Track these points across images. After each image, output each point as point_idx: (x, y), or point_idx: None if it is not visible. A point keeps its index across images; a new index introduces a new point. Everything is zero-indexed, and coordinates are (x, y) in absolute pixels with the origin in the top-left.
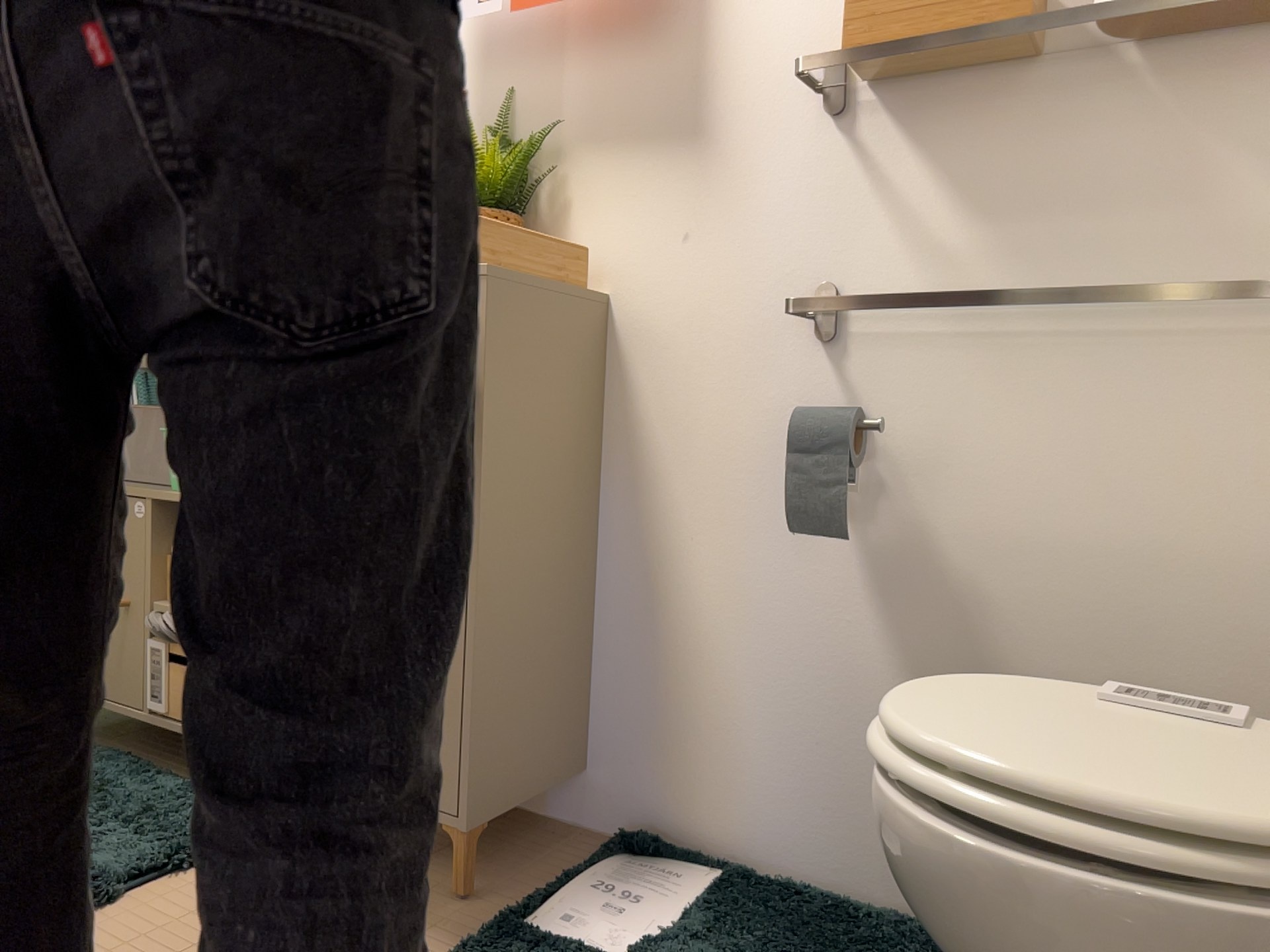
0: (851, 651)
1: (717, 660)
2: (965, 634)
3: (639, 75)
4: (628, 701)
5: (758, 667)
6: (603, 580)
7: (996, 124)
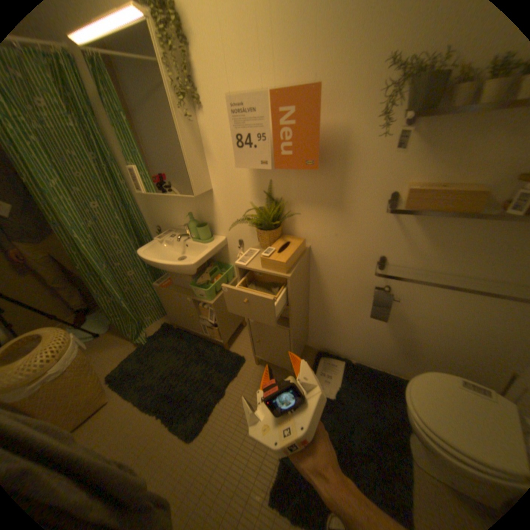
0: (379, 330)
1: (343, 326)
2: (410, 332)
3: (319, 183)
4: (319, 329)
5: (354, 329)
6: (311, 307)
7: (451, 222)
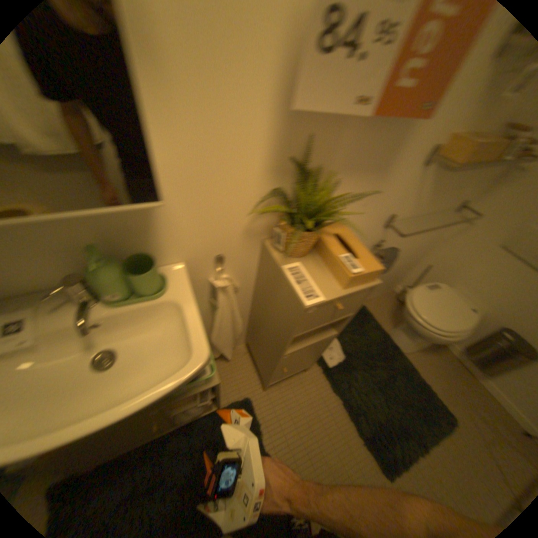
0: None
1: None
2: None
3: (379, 137)
4: None
5: None
6: None
7: (452, 170)
